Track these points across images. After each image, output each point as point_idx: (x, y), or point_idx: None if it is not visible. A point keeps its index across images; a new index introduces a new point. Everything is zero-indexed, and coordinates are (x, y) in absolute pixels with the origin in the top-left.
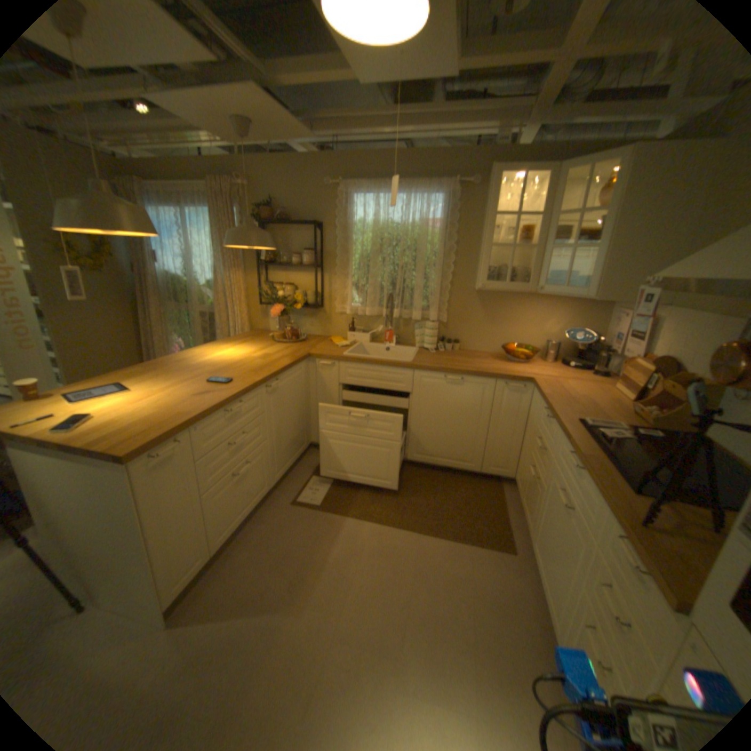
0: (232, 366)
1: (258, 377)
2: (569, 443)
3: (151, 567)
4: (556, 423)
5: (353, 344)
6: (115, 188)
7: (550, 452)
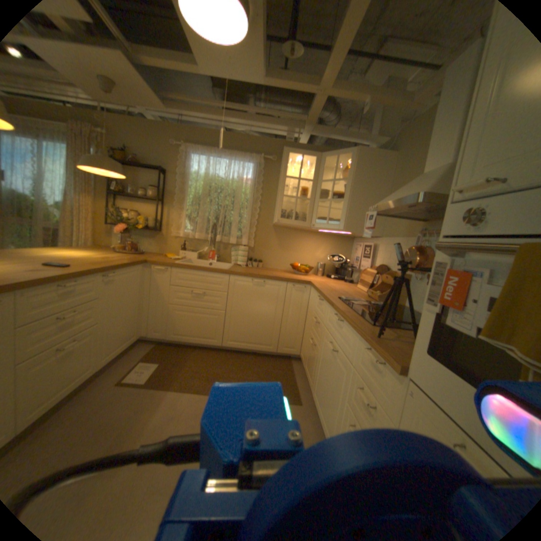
0: (72, 259)
1: (97, 266)
2: (333, 310)
3: None
4: (324, 302)
5: (184, 258)
6: None
7: (321, 323)
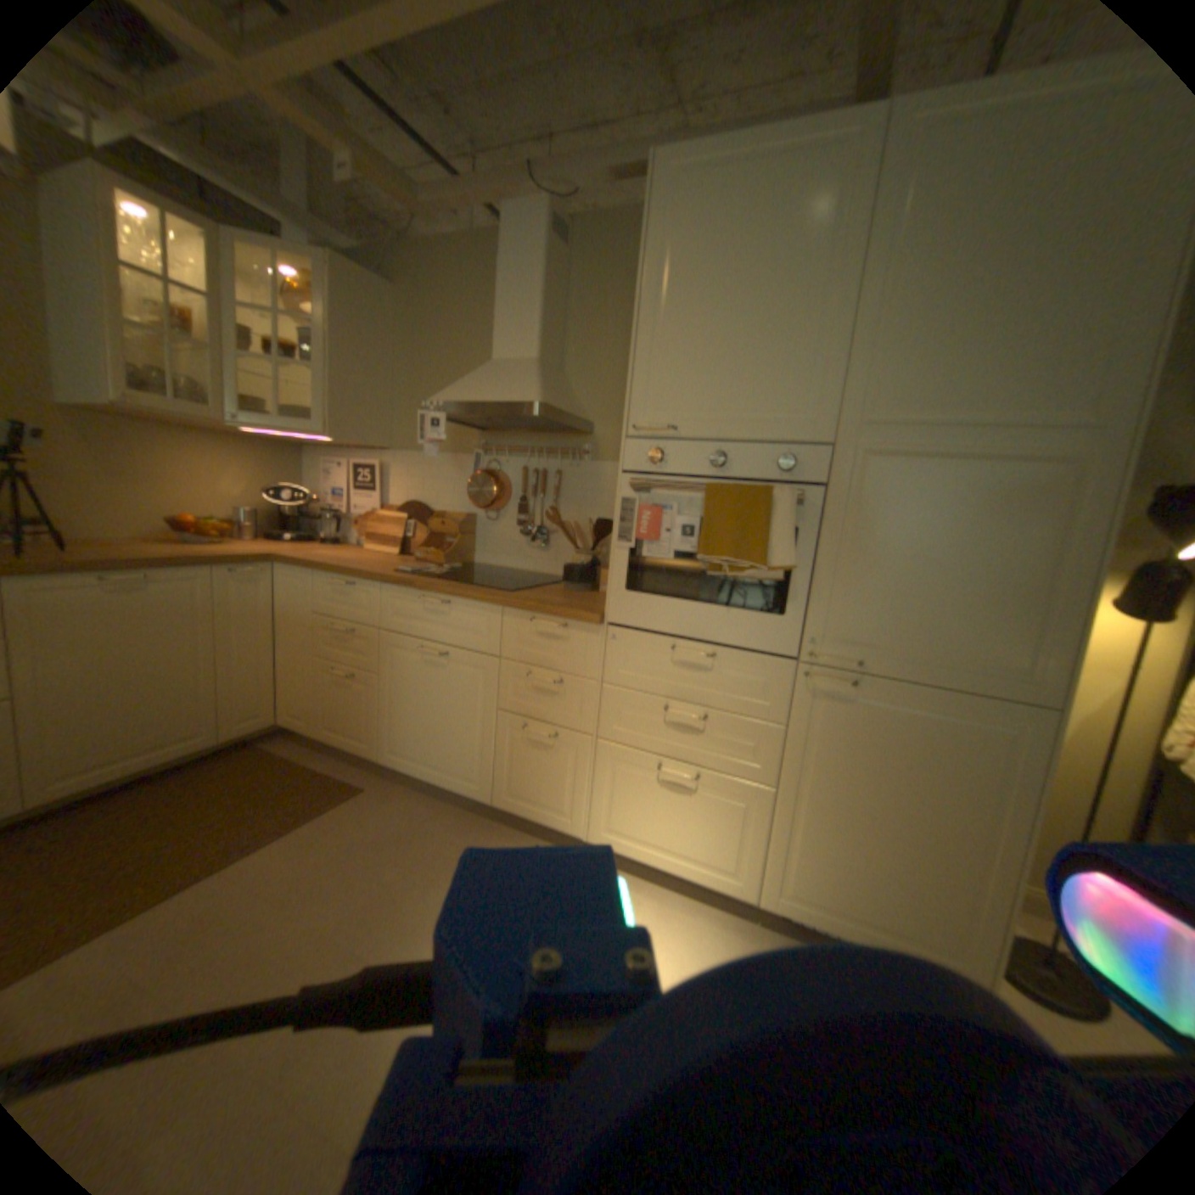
0: None
1: None
2: (403, 593)
3: None
4: (360, 586)
5: None
6: None
7: (362, 628)
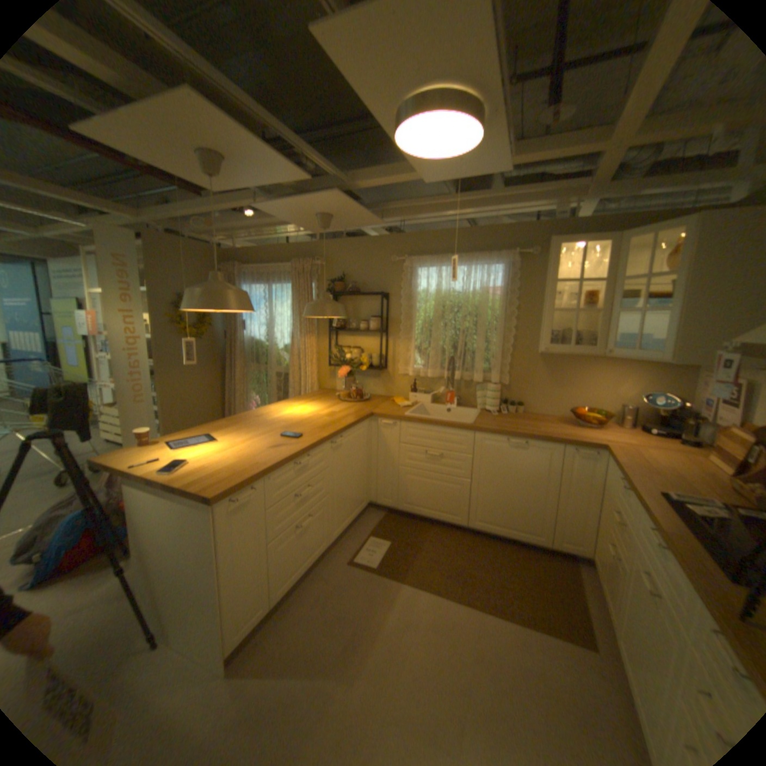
0: (303, 422)
1: (325, 433)
2: (651, 519)
3: (220, 610)
4: (636, 496)
5: (415, 404)
6: (220, 271)
7: (632, 529)
